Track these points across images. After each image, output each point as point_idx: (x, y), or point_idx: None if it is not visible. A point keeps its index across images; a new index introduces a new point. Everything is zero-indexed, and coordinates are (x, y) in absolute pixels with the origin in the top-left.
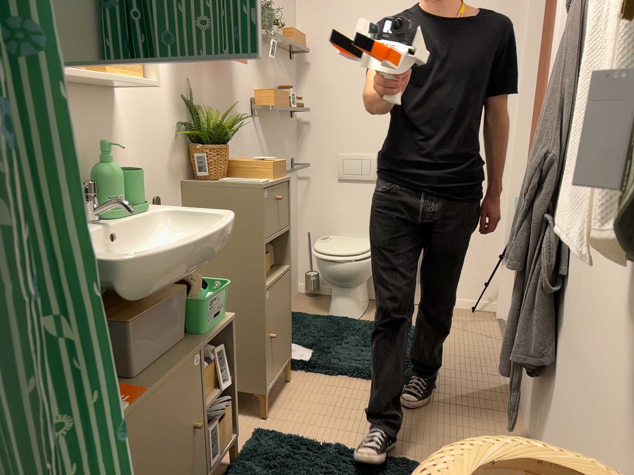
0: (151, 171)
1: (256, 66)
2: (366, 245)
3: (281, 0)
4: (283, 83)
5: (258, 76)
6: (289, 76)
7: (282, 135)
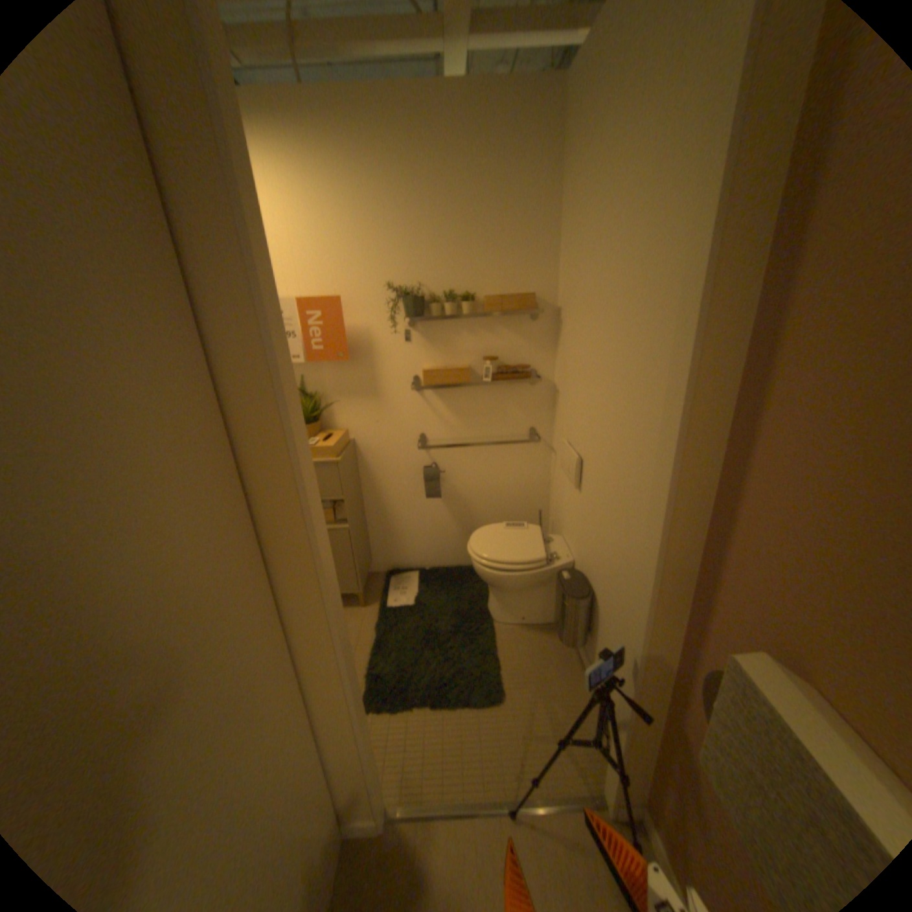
0: None
1: (423, 342)
2: (514, 556)
3: (501, 252)
4: (502, 348)
5: (428, 352)
6: (525, 336)
7: (497, 404)
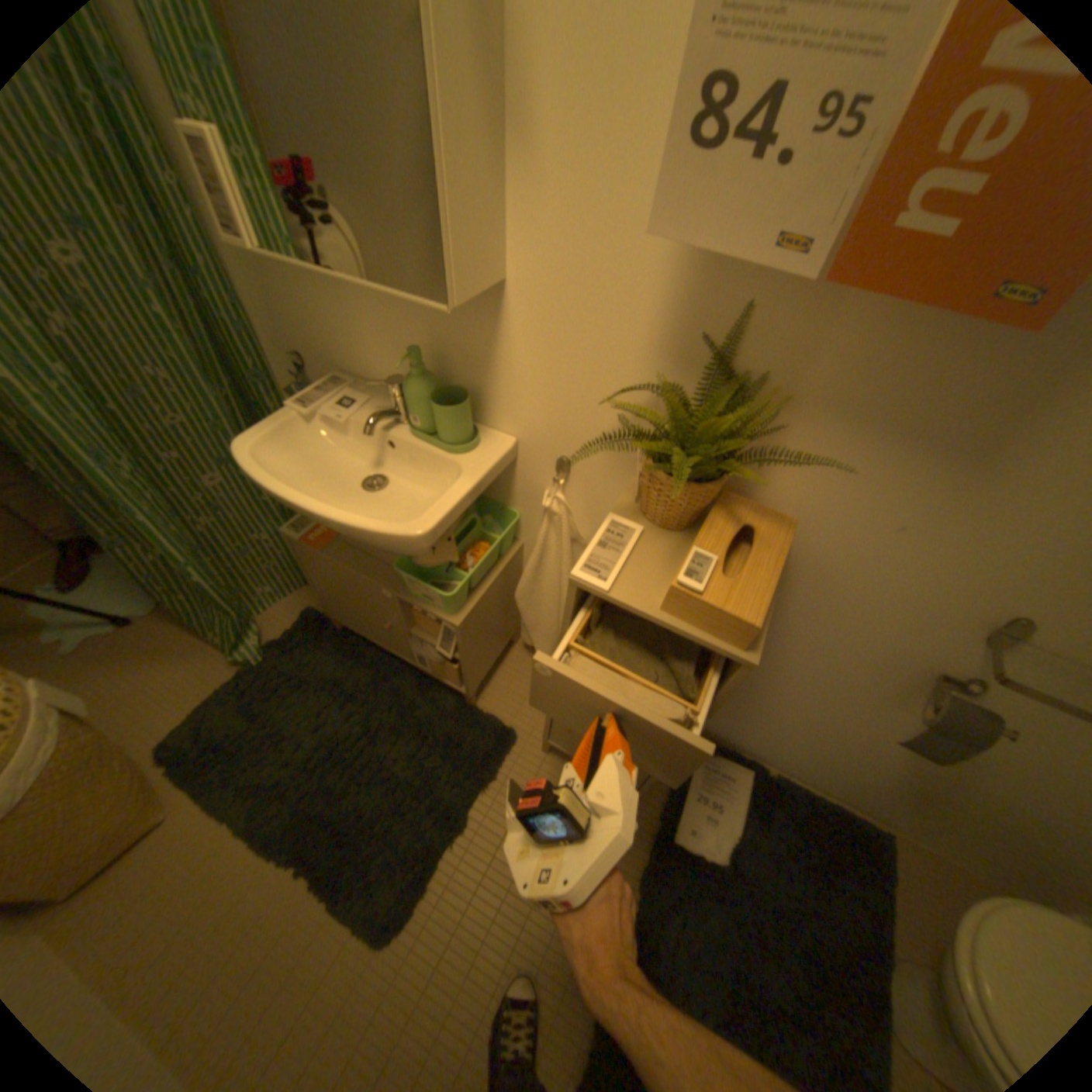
0: (556, 417)
1: None
2: None
3: None
4: None
5: None
6: None
7: None
